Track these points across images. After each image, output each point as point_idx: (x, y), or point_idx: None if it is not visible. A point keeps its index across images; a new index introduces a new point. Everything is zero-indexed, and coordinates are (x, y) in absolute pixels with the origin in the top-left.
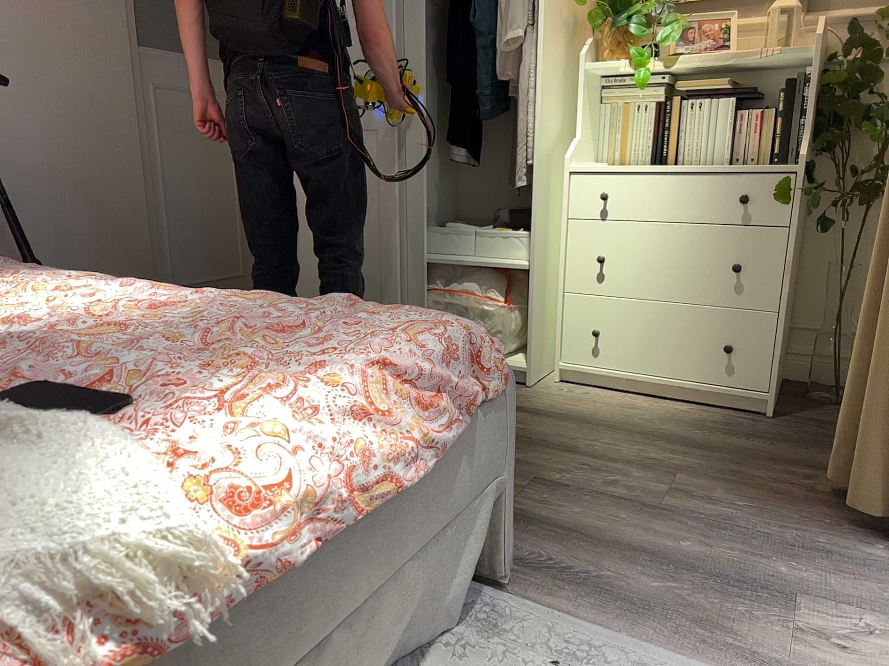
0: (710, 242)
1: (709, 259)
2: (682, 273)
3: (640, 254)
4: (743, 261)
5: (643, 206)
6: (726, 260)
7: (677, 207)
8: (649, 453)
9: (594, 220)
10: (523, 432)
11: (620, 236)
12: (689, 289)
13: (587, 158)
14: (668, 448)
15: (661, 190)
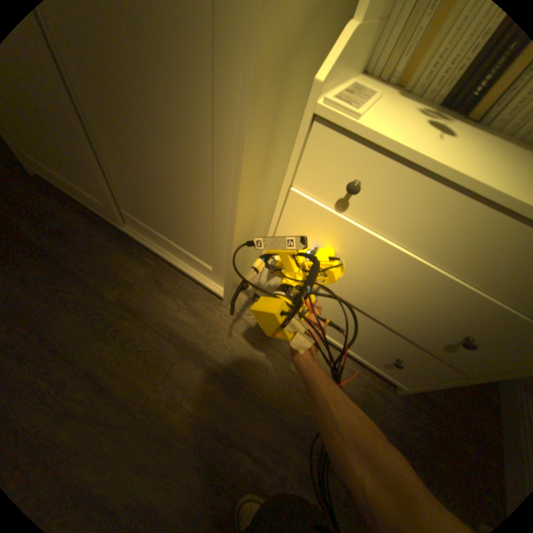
0: (463, 303)
1: (444, 312)
2: (400, 303)
3: (364, 265)
4: (485, 336)
5: (406, 223)
6: (466, 325)
7: (458, 251)
8: (289, 477)
9: (326, 204)
10: (188, 415)
11: (350, 239)
12: (396, 316)
13: (357, 63)
14: (307, 462)
15: (454, 218)
